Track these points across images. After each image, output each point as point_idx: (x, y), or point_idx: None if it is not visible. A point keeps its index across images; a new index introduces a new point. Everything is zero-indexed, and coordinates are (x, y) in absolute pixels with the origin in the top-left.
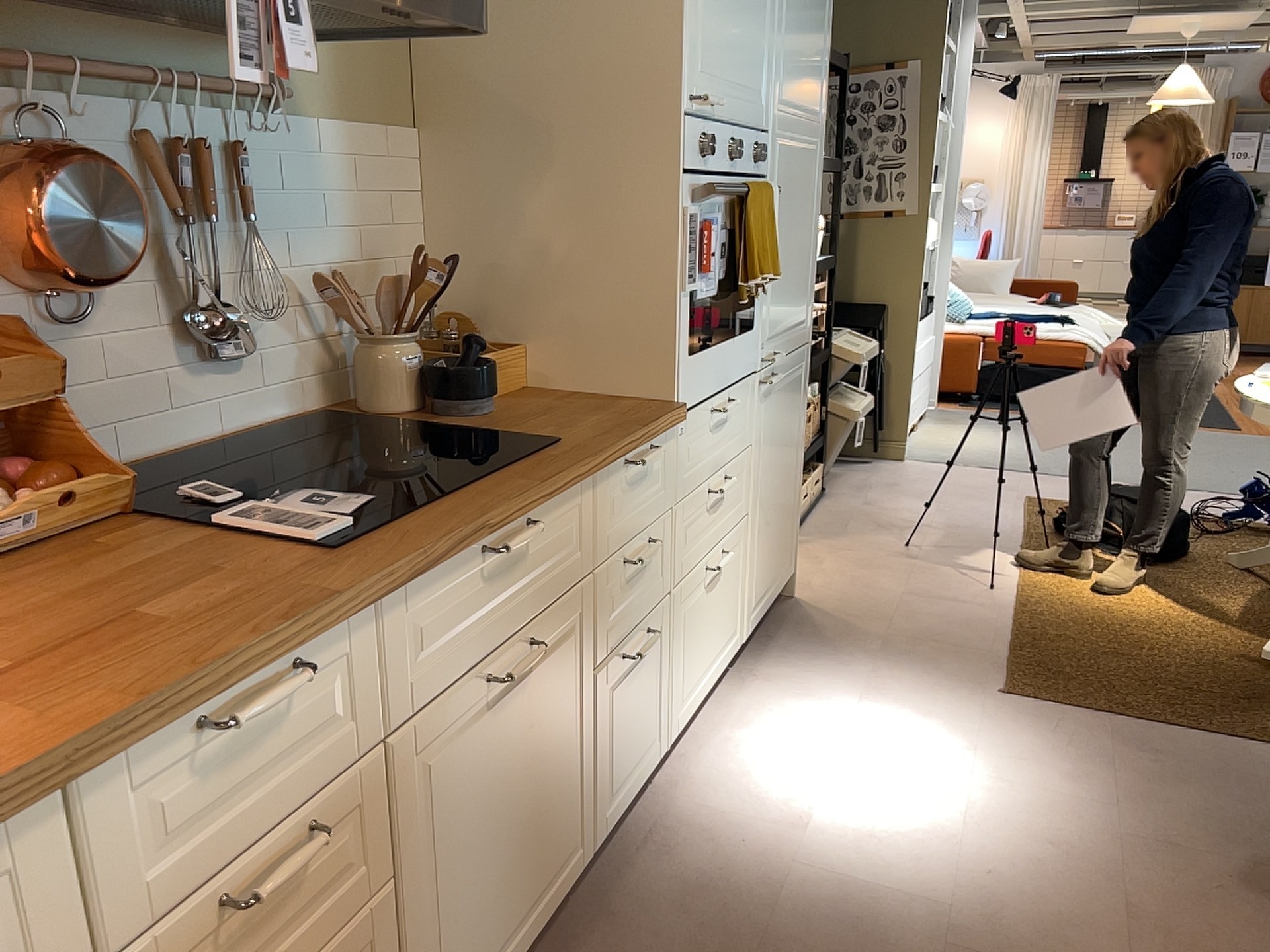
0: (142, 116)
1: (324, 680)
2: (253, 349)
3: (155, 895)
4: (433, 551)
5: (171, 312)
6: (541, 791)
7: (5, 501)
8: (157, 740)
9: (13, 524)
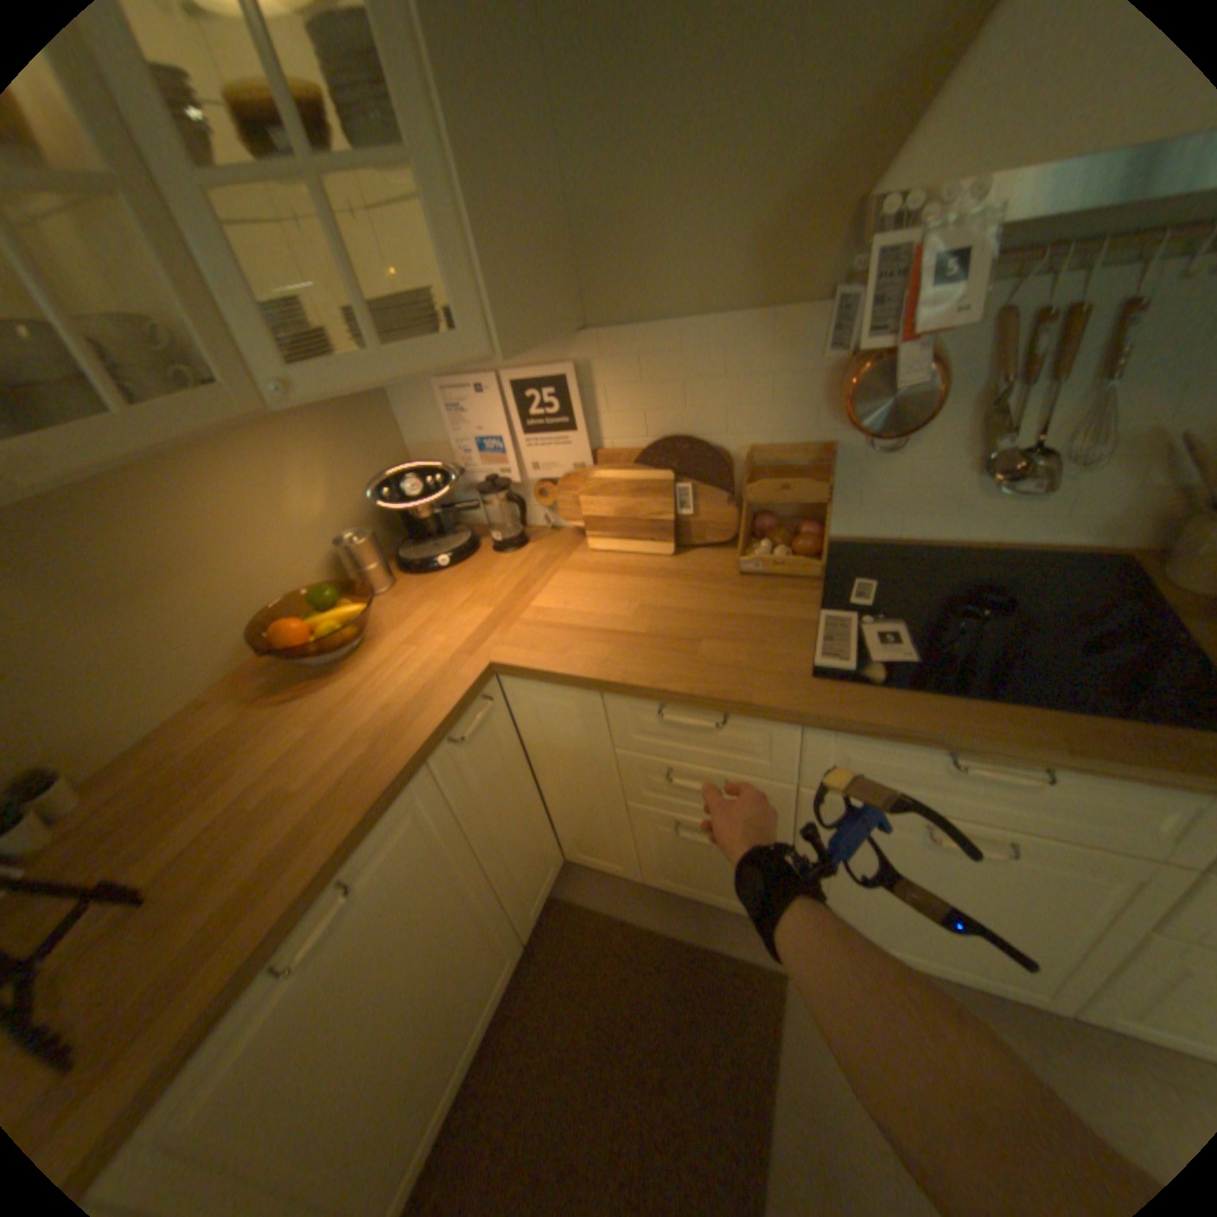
0: (1015, 289)
1: (755, 733)
2: (1068, 485)
3: (641, 745)
4: (864, 726)
5: (997, 445)
6: (997, 929)
7: (767, 548)
8: (641, 698)
9: (750, 563)
